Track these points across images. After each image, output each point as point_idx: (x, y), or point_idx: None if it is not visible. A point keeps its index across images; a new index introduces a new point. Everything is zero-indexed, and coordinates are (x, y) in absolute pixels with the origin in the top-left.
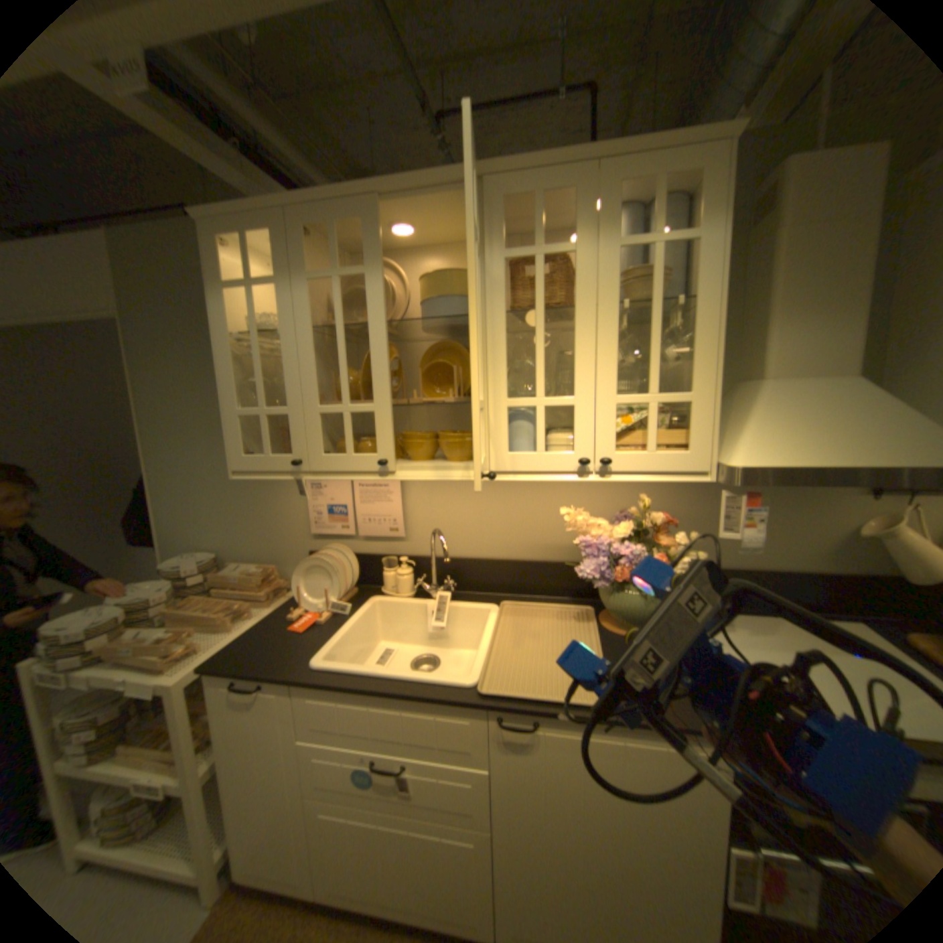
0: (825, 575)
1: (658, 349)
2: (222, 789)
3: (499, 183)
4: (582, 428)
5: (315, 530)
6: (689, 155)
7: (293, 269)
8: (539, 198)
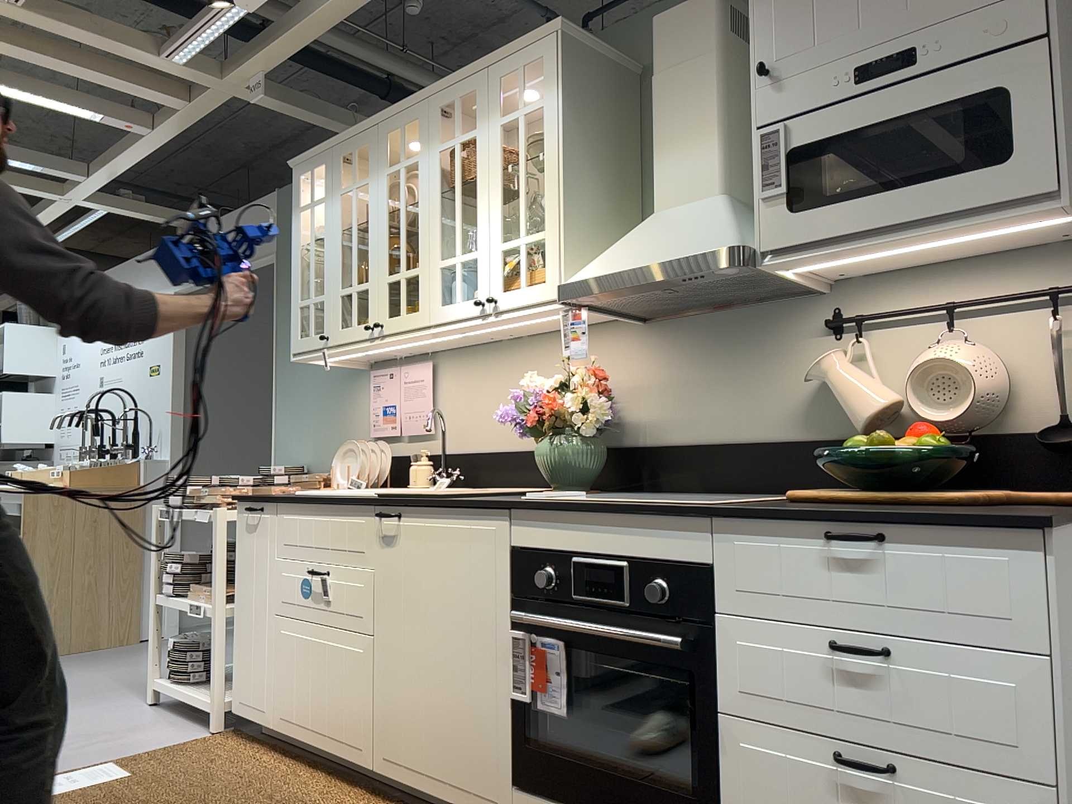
0: (793, 441)
1: (523, 199)
2: (235, 611)
3: (437, 100)
4: (480, 274)
5: (371, 432)
6: (533, 52)
7: (334, 189)
8: (457, 104)
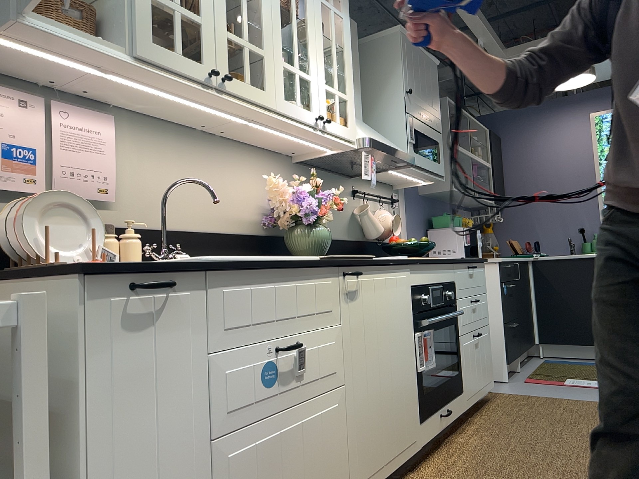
0: (348, 240)
1: (337, 66)
2: None
3: None
4: (315, 97)
5: None
6: None
7: None
8: None
